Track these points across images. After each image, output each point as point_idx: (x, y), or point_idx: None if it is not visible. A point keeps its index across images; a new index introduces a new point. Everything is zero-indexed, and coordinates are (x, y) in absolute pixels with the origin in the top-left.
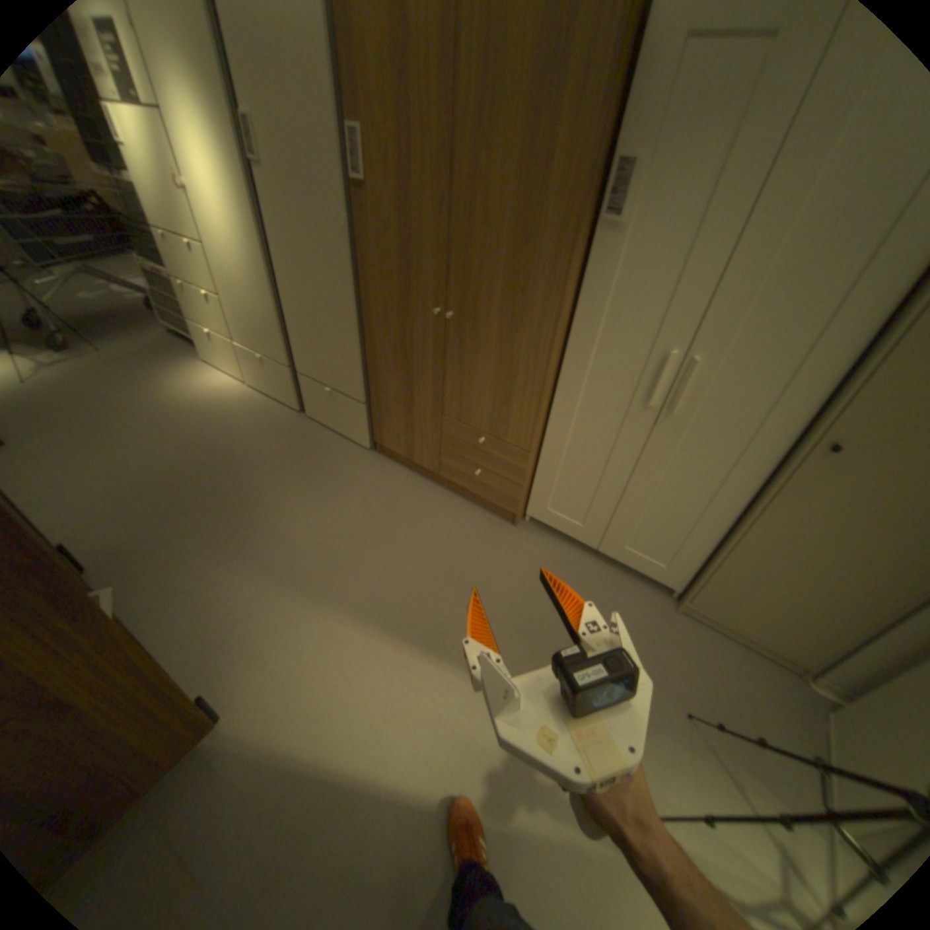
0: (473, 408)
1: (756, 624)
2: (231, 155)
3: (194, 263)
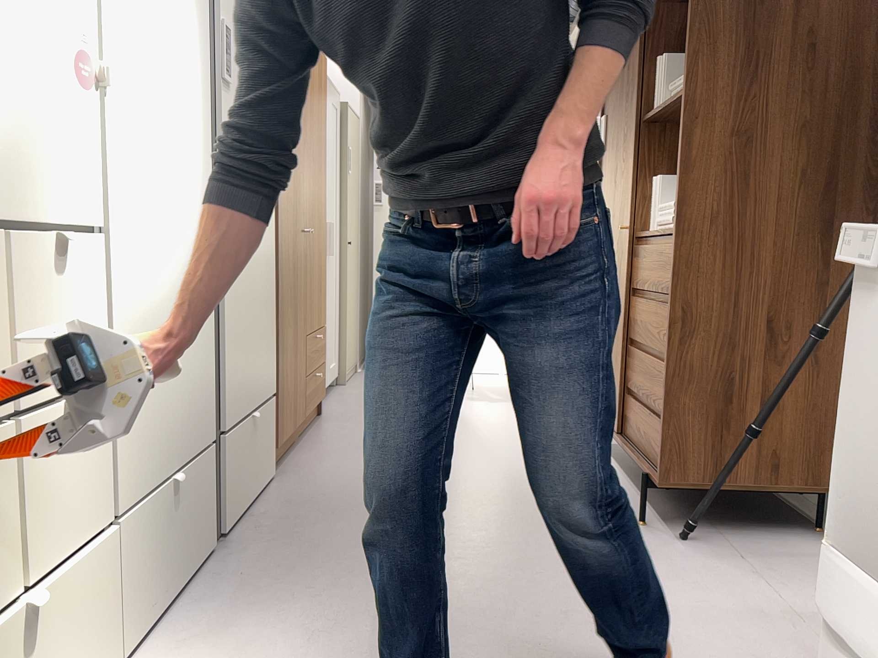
0: (313, 311)
1: (352, 356)
2: (201, 61)
3: (52, 306)
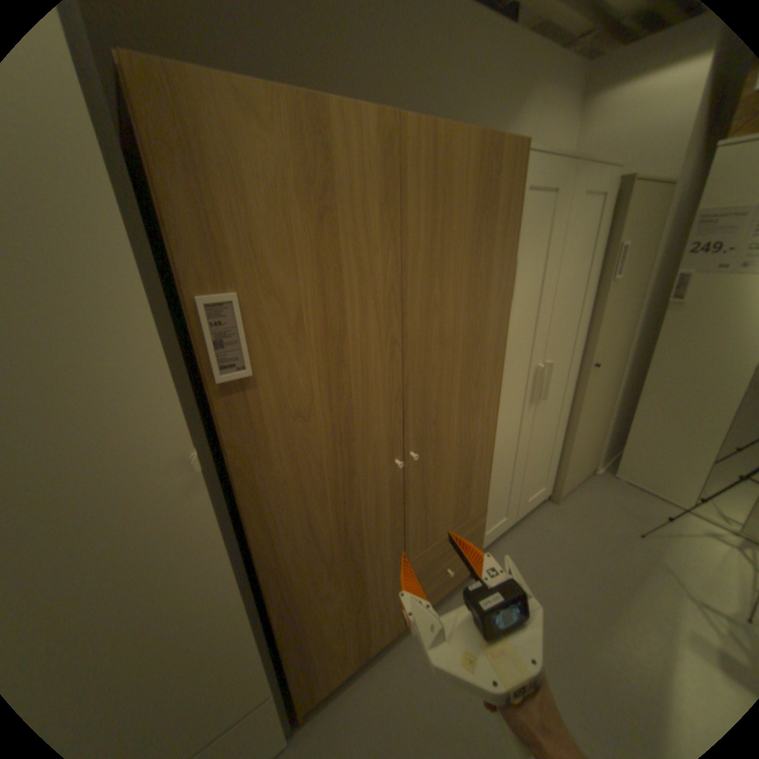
0: (438, 521)
1: (582, 471)
2: None
3: None
